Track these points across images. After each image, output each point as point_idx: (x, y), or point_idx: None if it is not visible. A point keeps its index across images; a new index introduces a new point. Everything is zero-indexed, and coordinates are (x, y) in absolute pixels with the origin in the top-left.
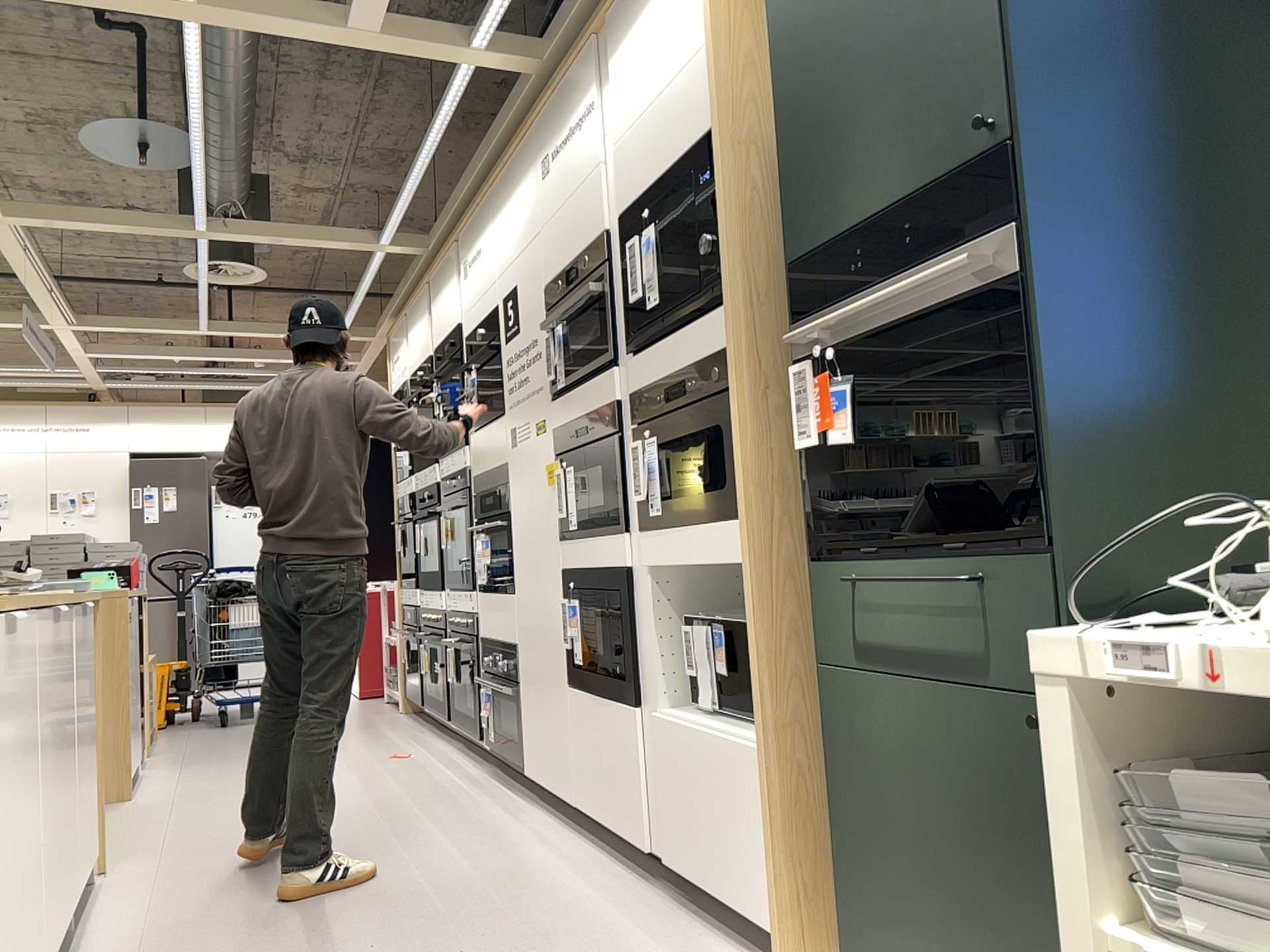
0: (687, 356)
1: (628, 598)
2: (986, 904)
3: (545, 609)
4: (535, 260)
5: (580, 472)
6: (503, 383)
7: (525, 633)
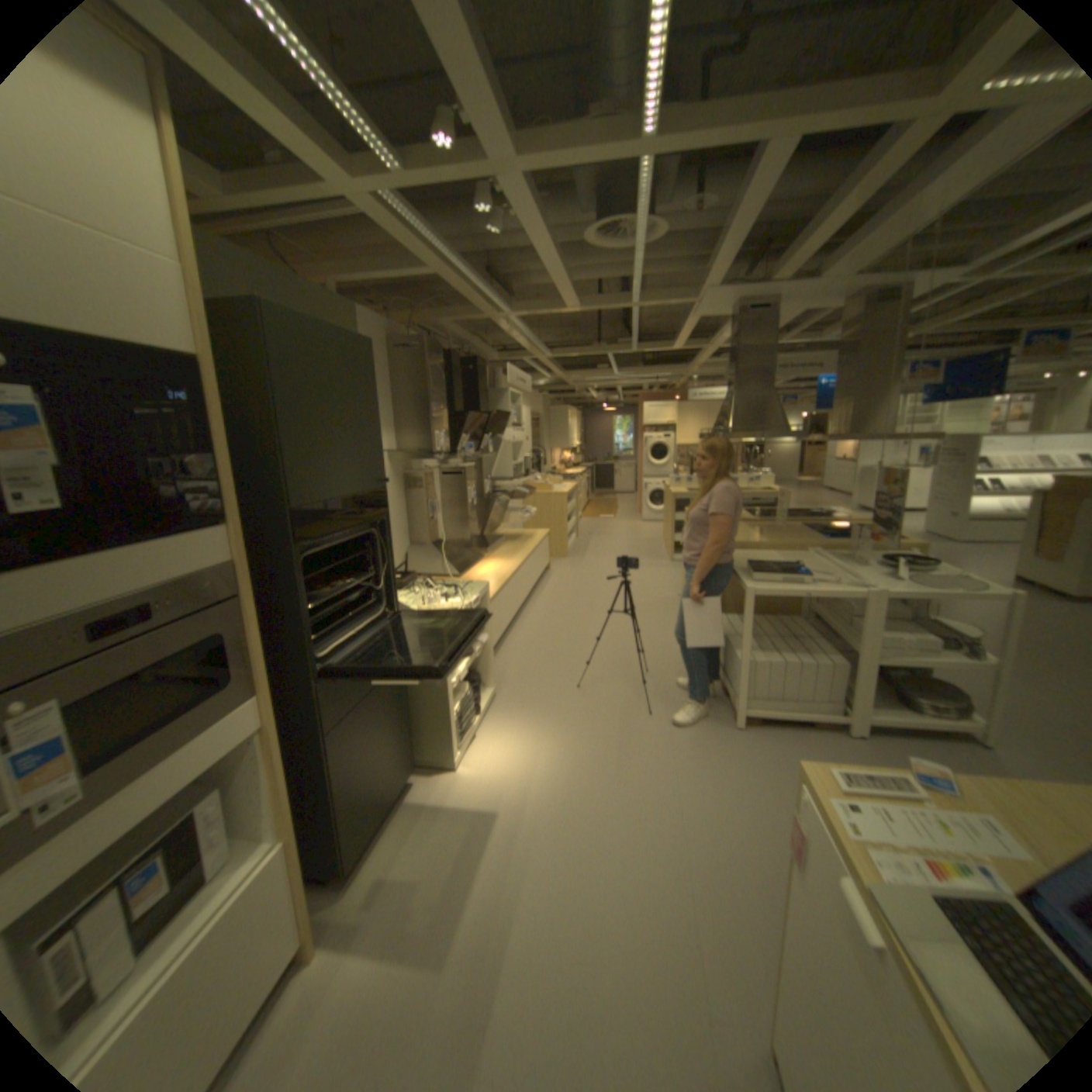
0: (141, 577)
1: None
2: (384, 753)
3: None
4: None
5: None
6: None
7: None
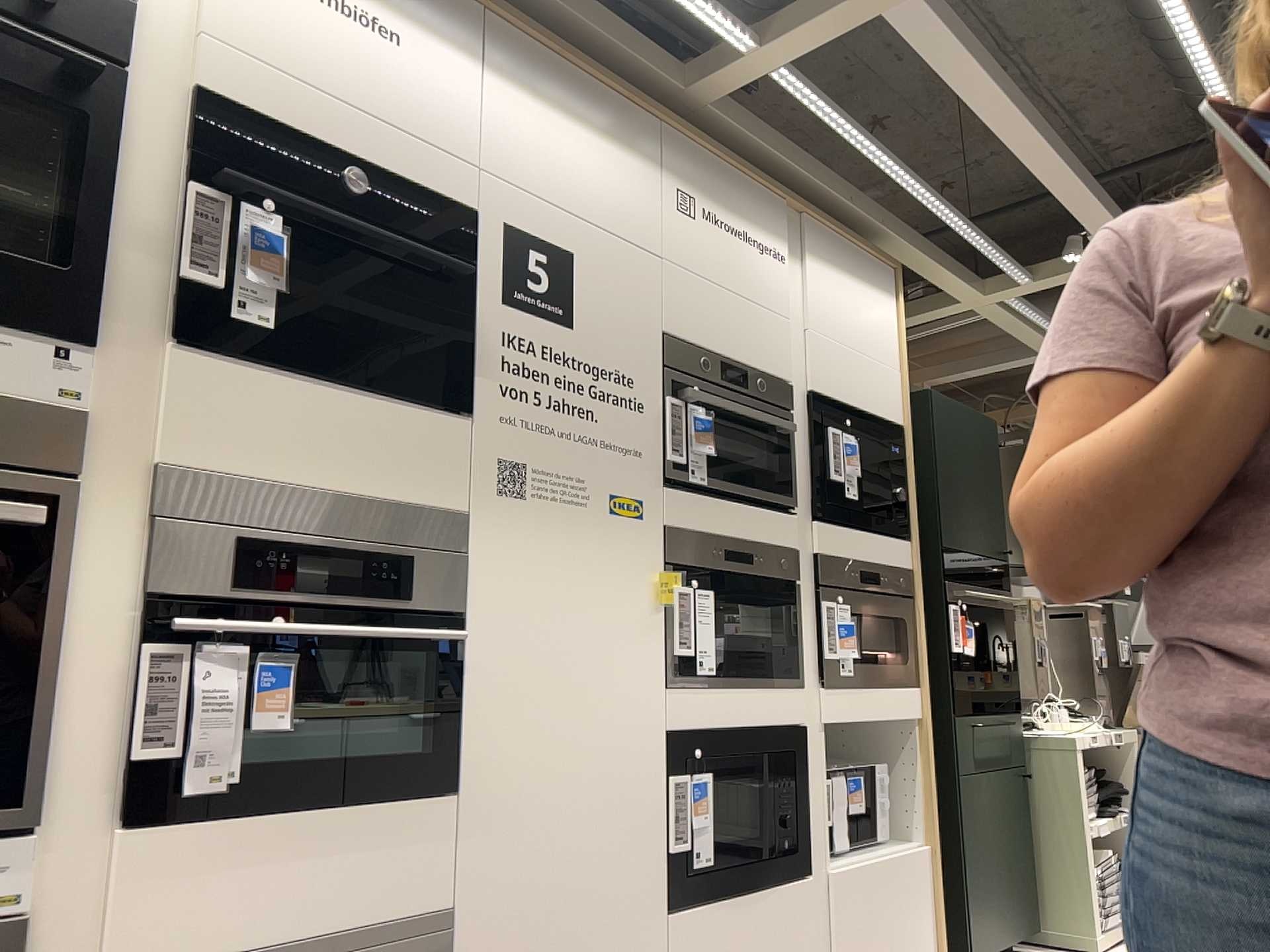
0: (876, 555)
1: (803, 756)
2: (1006, 863)
3: (603, 800)
4: (643, 278)
5: (723, 602)
6: (481, 362)
7: (508, 867)
